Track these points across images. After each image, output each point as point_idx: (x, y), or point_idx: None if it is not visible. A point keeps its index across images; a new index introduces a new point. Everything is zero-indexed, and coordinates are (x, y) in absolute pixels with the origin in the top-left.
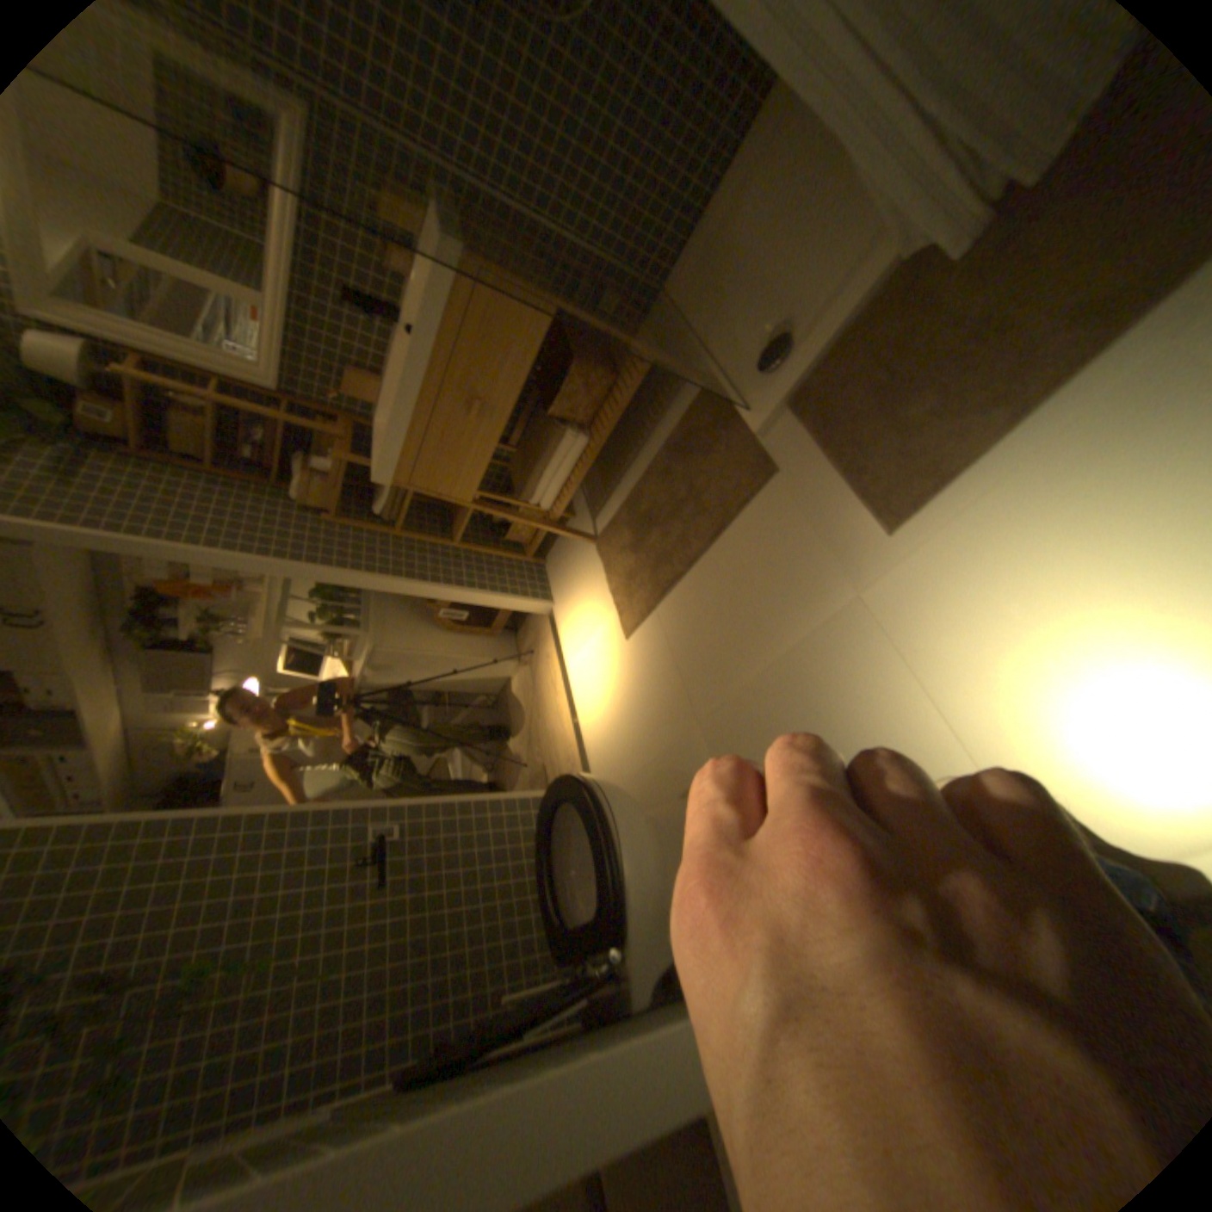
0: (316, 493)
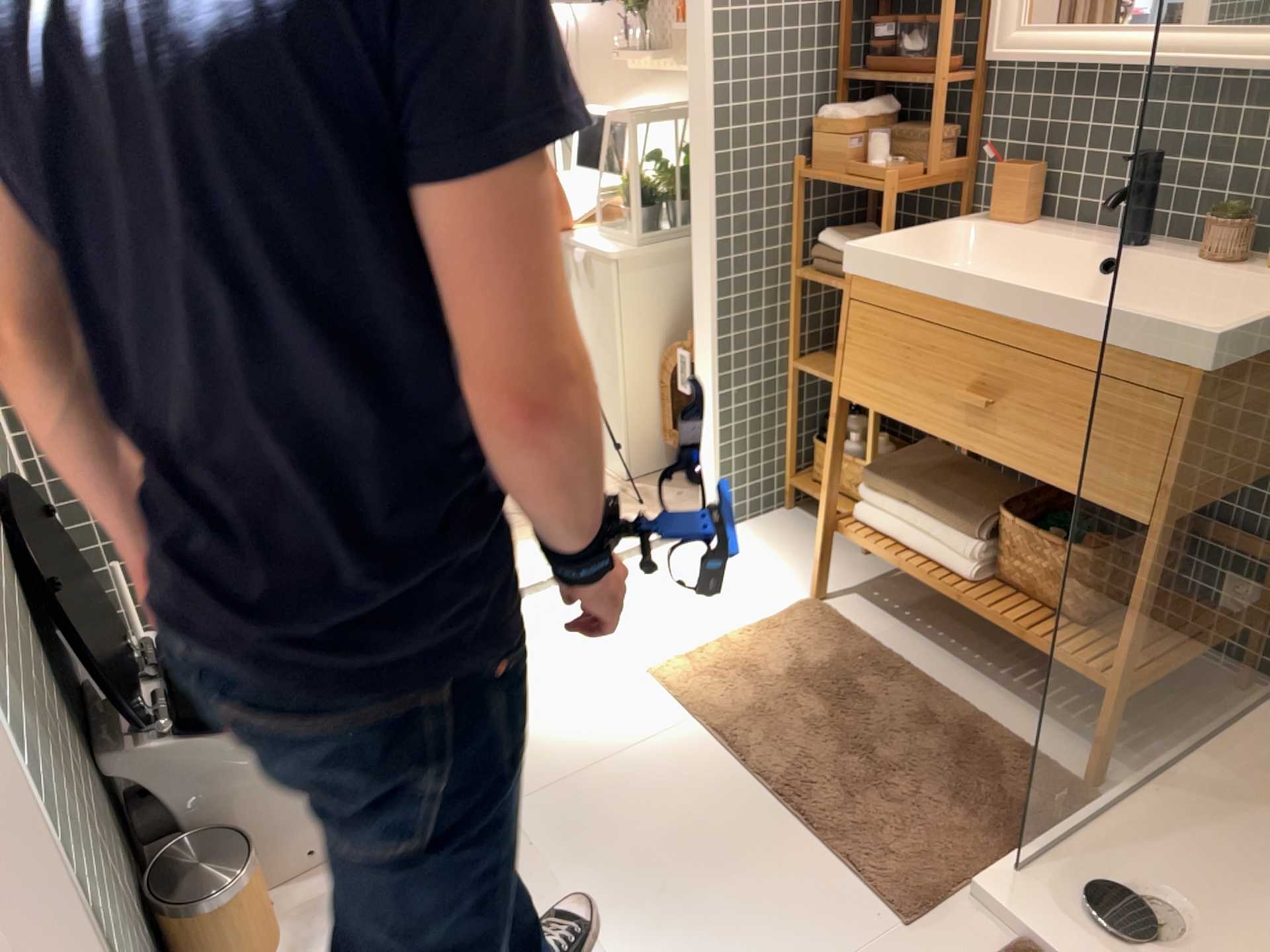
0: (835, 154)
